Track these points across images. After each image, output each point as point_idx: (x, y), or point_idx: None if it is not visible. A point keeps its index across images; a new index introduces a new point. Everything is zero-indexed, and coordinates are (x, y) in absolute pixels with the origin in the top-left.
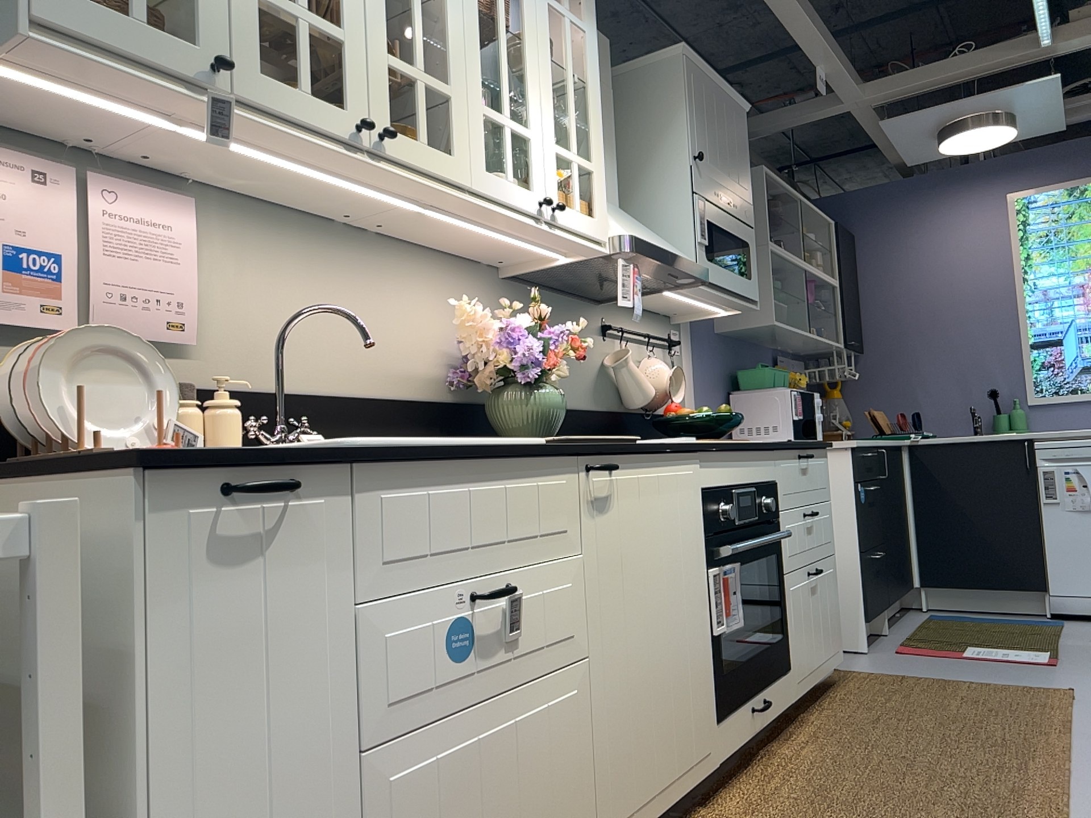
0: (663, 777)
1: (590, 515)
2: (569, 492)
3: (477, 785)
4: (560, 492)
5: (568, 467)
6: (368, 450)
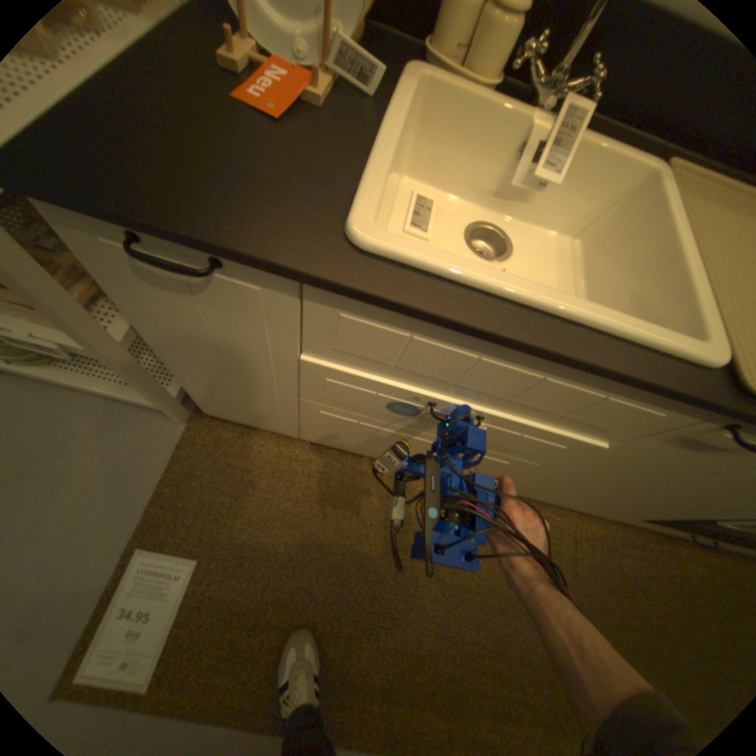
0: (555, 501)
1: (672, 442)
2: (664, 421)
3: (391, 439)
4: (644, 416)
5: (699, 412)
6: (327, 281)
